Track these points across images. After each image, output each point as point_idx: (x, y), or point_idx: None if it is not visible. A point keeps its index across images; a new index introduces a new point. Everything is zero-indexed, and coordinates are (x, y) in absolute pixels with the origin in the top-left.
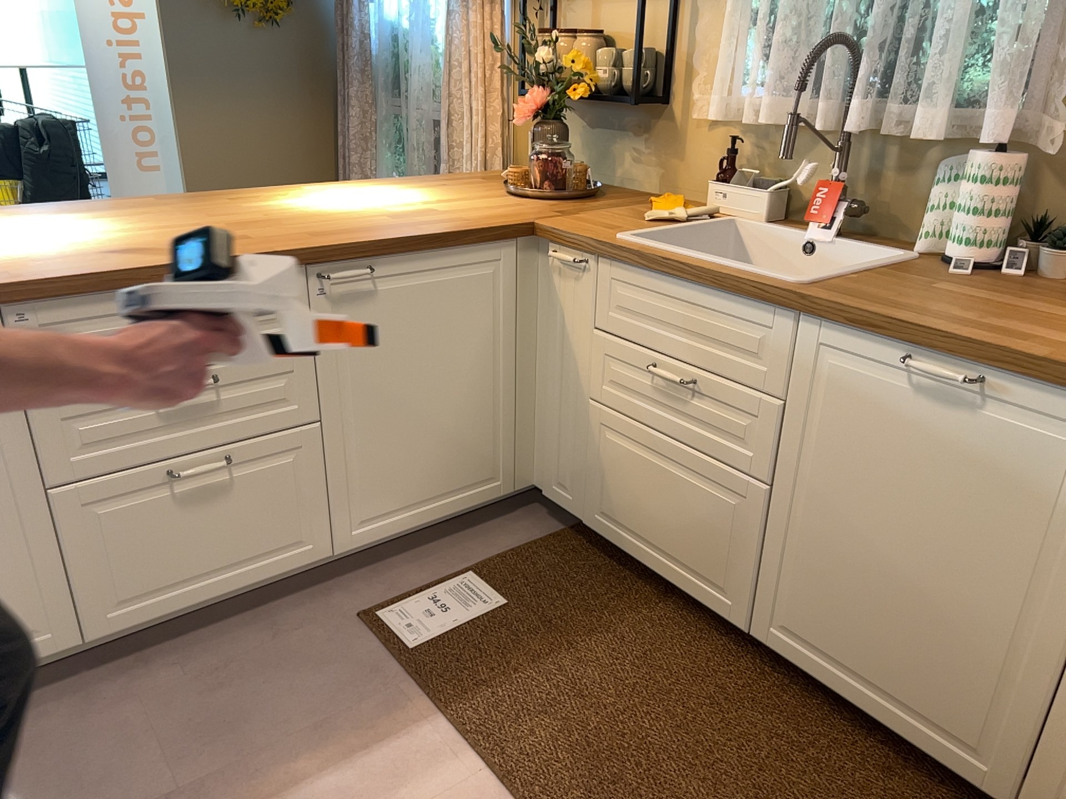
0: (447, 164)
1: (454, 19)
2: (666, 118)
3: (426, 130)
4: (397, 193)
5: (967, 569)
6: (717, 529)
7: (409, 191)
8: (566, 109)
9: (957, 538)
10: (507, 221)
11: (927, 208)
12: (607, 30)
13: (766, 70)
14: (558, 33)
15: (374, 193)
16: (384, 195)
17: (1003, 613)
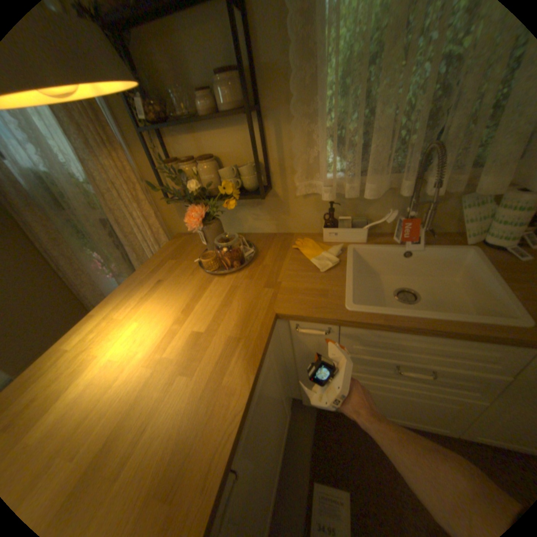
0: (129, 245)
1: (85, 161)
2: (272, 194)
3: (97, 226)
4: (142, 315)
5: None
6: (444, 415)
7: (147, 306)
8: (221, 211)
9: None
10: (263, 324)
11: (470, 218)
12: (211, 149)
13: (357, 162)
14: (179, 159)
15: (126, 325)
16: (137, 324)
17: None
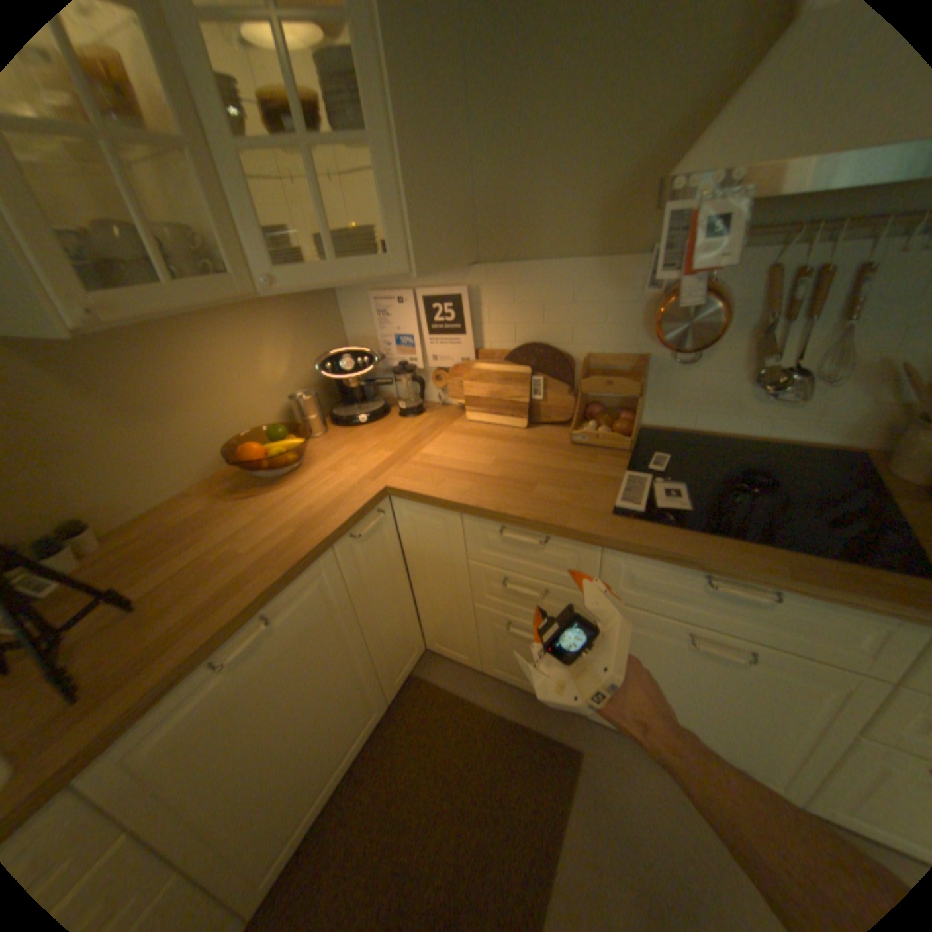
0: None
1: None
2: None
3: None
4: None
5: (322, 682)
6: None
7: None
8: None
9: (309, 681)
10: None
11: None
12: None
13: None
14: None
15: None
16: None
17: (344, 671)
